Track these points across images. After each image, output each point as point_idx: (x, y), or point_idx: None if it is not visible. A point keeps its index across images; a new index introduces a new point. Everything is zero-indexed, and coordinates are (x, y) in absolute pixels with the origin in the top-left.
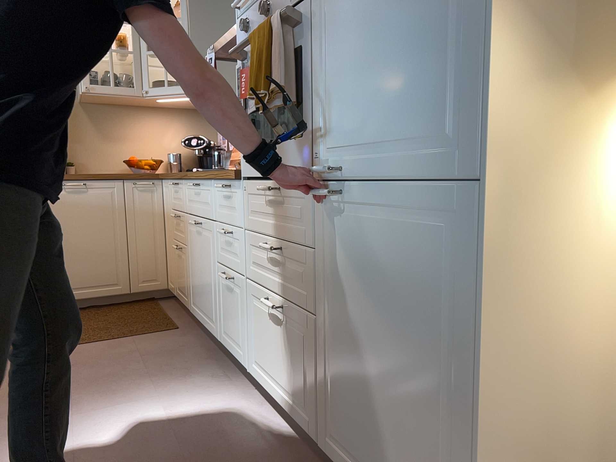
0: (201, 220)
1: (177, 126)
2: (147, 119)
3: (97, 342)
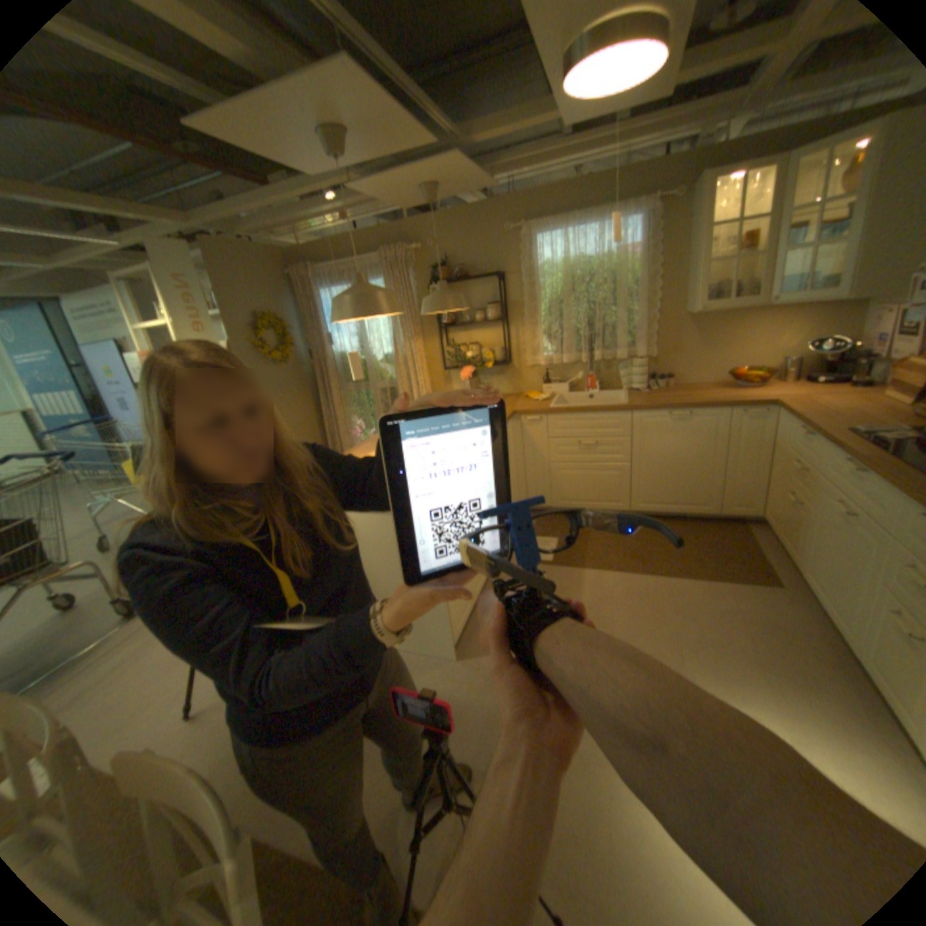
0: (855, 510)
1: (803, 322)
2: (763, 318)
3: (693, 580)
